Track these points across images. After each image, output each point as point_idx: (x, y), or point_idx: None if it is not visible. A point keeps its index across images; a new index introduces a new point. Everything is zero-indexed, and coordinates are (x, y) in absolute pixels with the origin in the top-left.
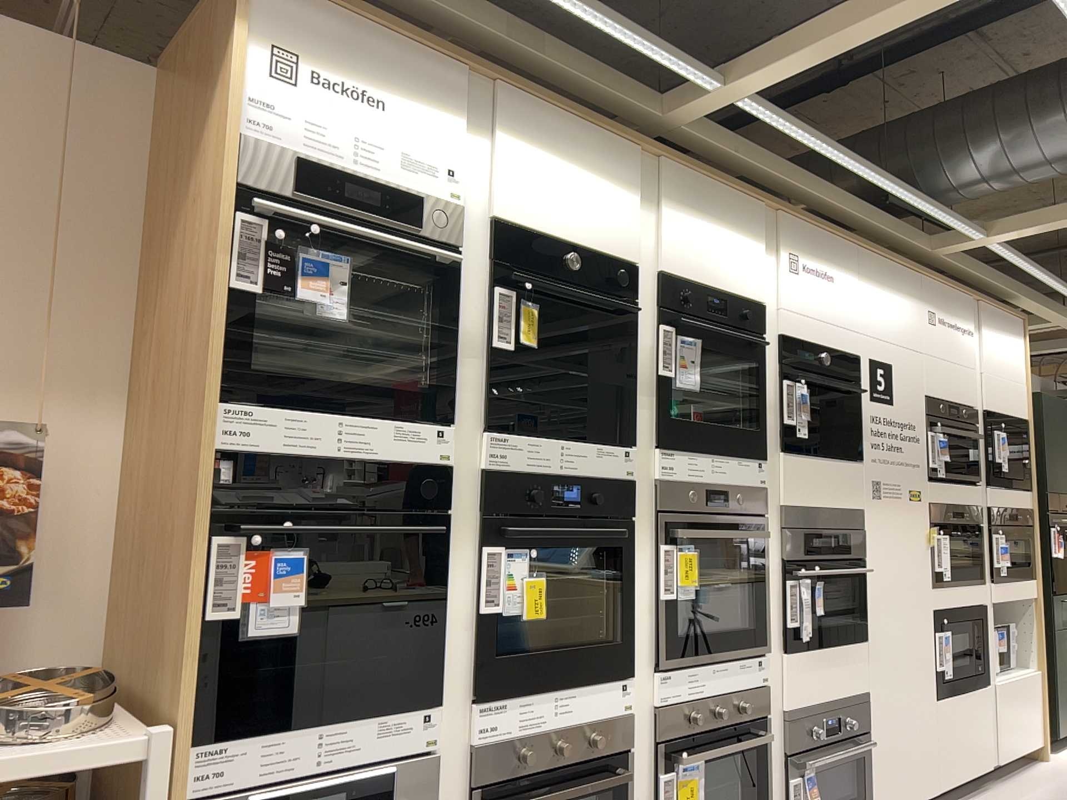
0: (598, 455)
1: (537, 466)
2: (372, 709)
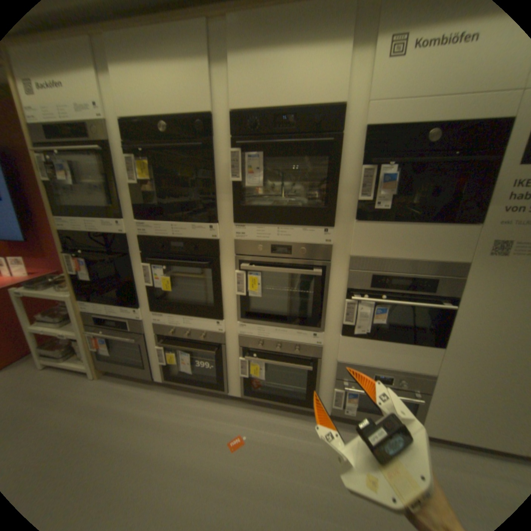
0: (194, 229)
1: (160, 235)
2: (115, 308)
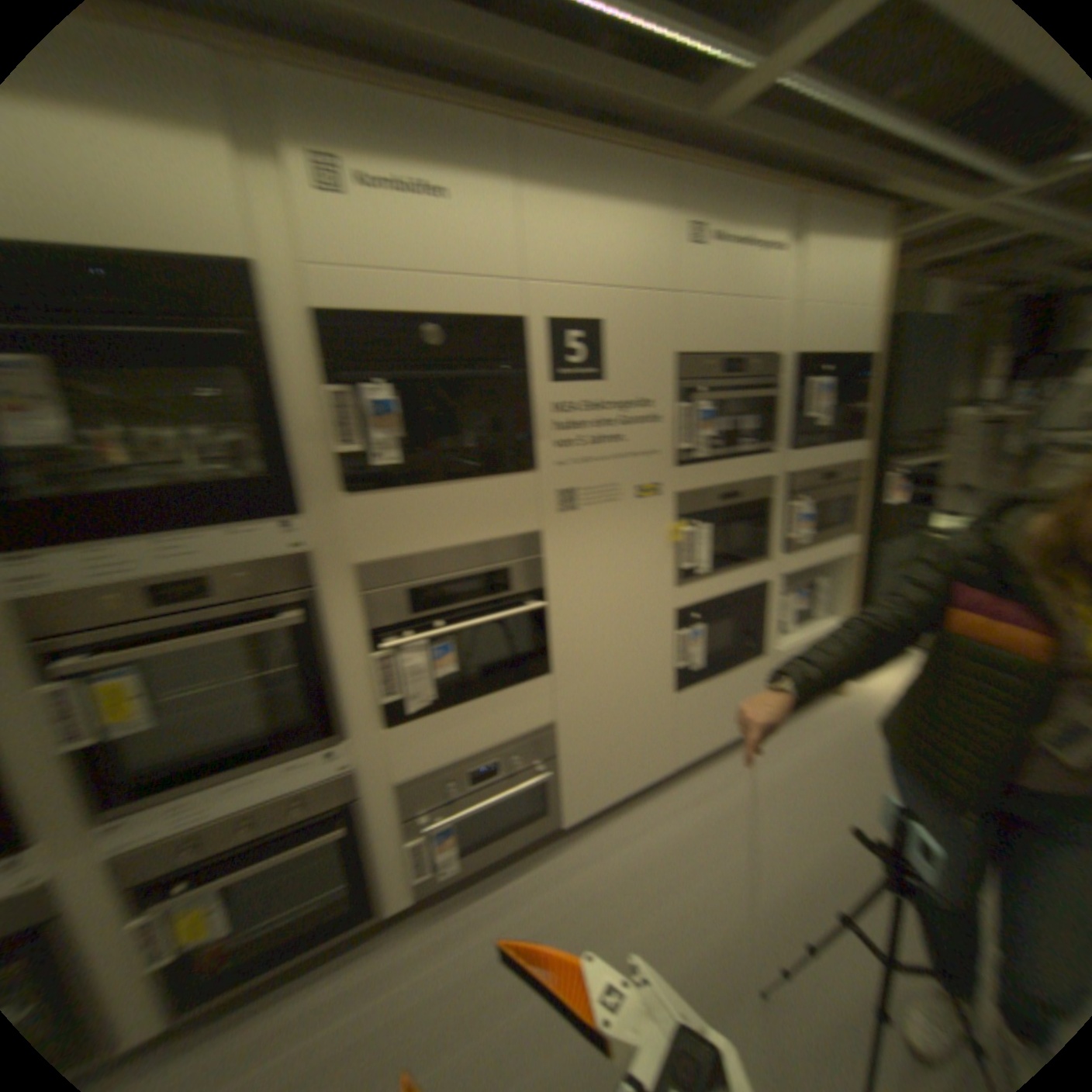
0: None
1: None
2: None
